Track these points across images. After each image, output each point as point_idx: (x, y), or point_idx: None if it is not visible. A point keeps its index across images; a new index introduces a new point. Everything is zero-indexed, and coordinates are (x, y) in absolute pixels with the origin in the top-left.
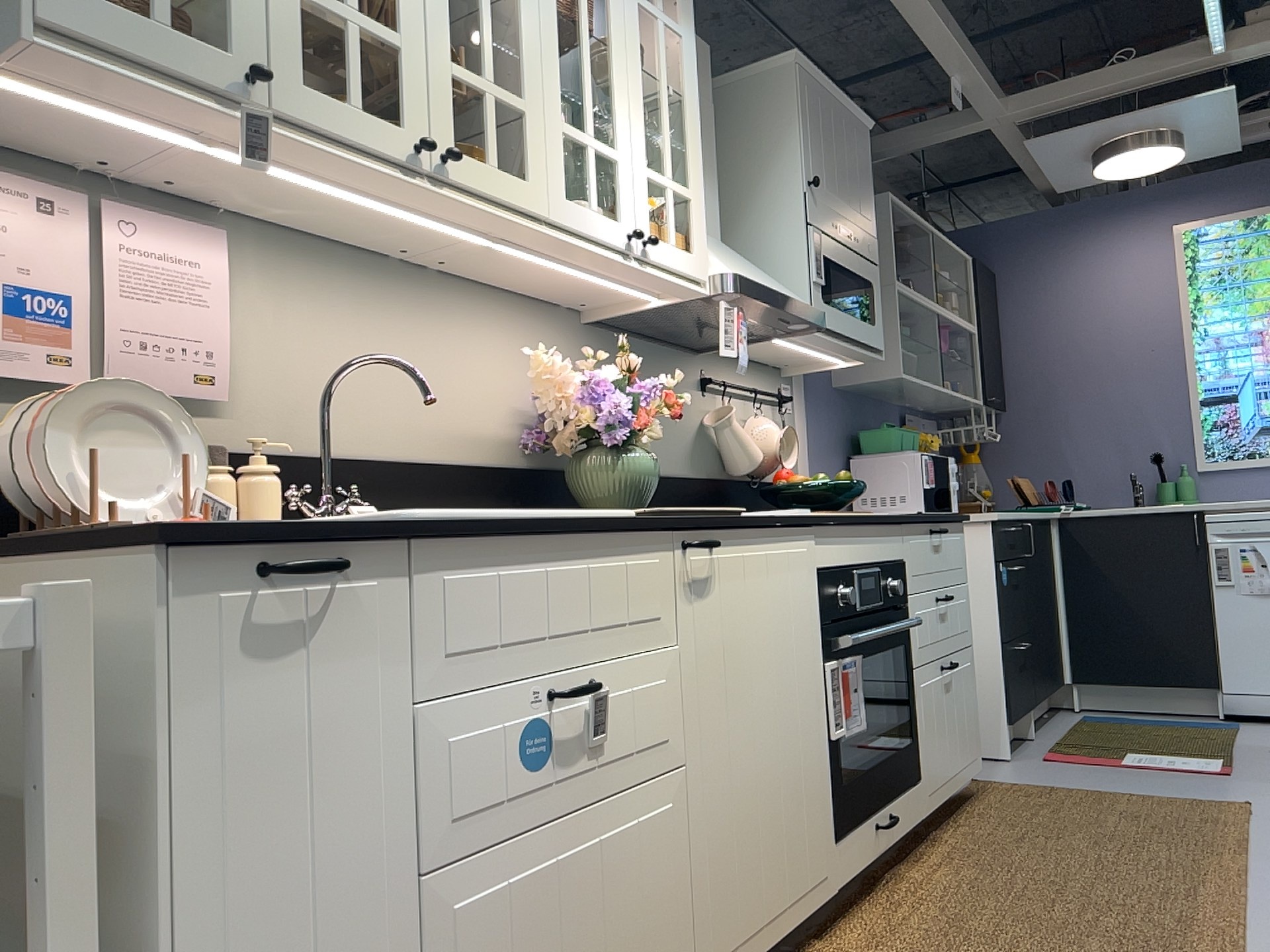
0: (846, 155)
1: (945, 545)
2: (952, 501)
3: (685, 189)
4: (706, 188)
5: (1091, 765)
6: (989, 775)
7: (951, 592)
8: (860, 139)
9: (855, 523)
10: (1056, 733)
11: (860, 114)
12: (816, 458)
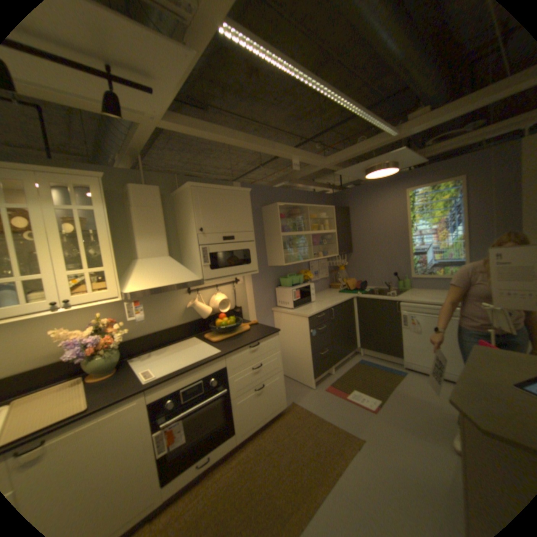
0: (229, 208)
1: (260, 347)
2: (310, 299)
3: (99, 268)
4: (156, 241)
5: (336, 398)
6: (299, 401)
7: (265, 361)
8: (240, 198)
9: (178, 376)
10: (343, 372)
11: (240, 188)
12: (256, 293)
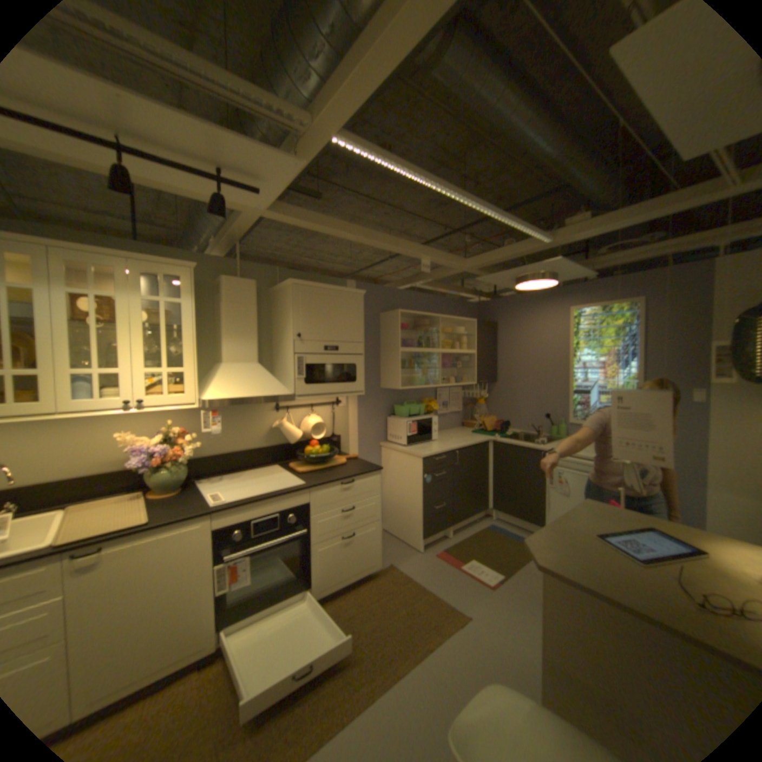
0: (336, 312)
1: (355, 485)
2: (431, 436)
3: (179, 369)
4: (245, 343)
5: (448, 567)
6: (400, 564)
7: (359, 504)
8: (351, 301)
9: (252, 503)
10: (464, 537)
11: (352, 290)
12: (361, 420)
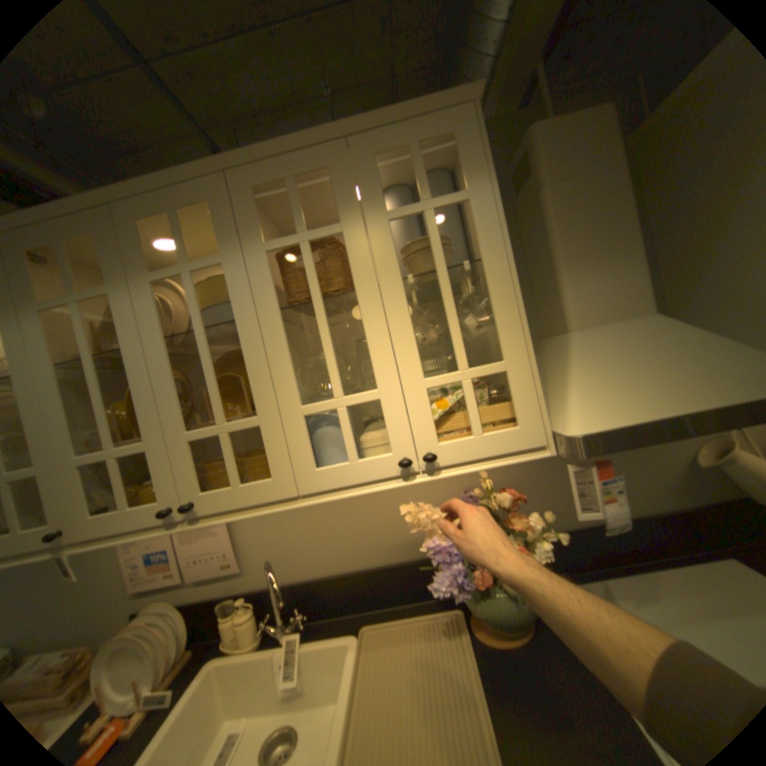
0: None
1: None
2: None
3: (490, 366)
4: (613, 273)
5: None
6: None
7: None
8: None
9: None
10: None
11: None
12: None
